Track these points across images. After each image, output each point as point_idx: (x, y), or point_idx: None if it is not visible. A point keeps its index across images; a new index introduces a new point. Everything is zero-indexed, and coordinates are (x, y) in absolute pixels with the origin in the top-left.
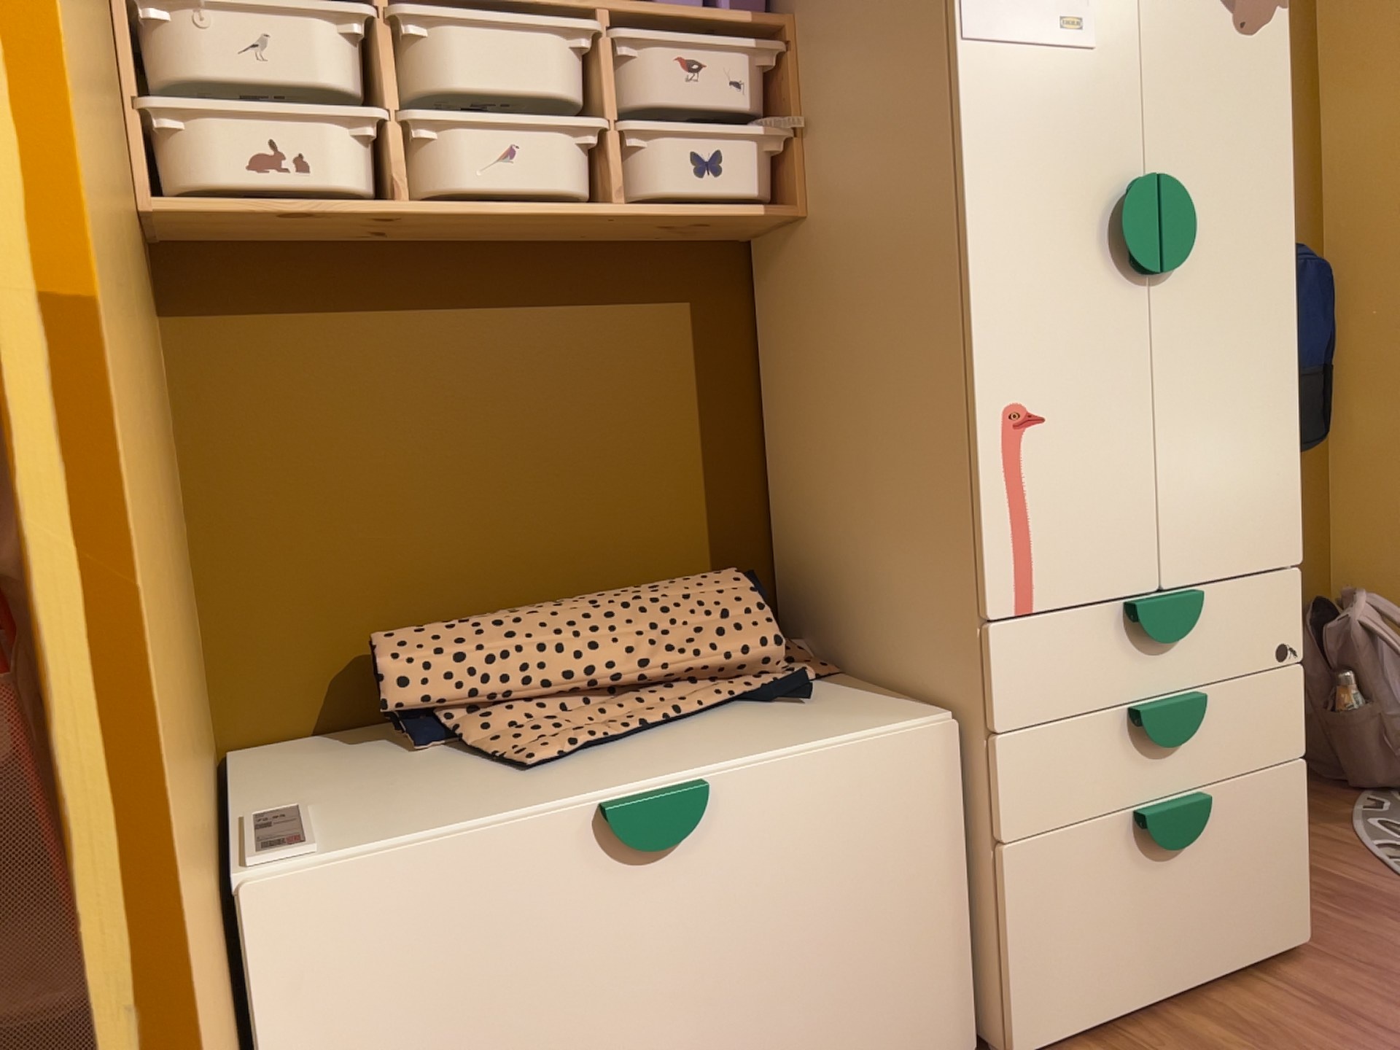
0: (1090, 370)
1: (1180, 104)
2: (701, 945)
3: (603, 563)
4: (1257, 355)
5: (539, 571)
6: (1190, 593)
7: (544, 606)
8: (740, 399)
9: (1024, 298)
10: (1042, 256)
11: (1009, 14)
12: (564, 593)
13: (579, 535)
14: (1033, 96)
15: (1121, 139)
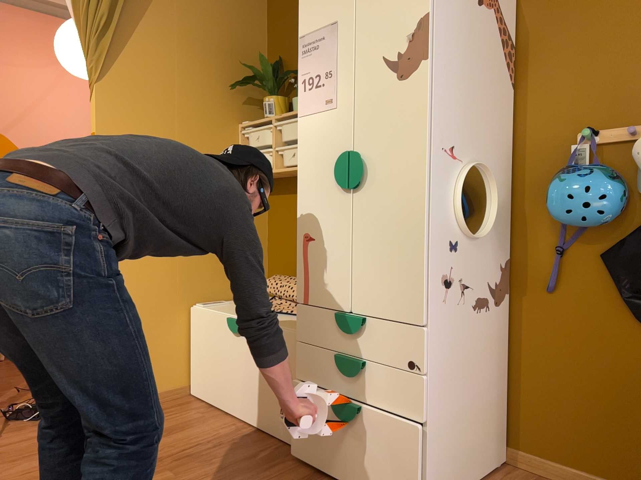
0: (329, 223)
1: (369, 118)
2: (243, 363)
3: None
4: (401, 223)
5: None
6: (356, 318)
7: None
8: None
9: (310, 197)
10: (316, 183)
11: (311, 104)
12: None
13: None
14: (317, 129)
15: (344, 137)
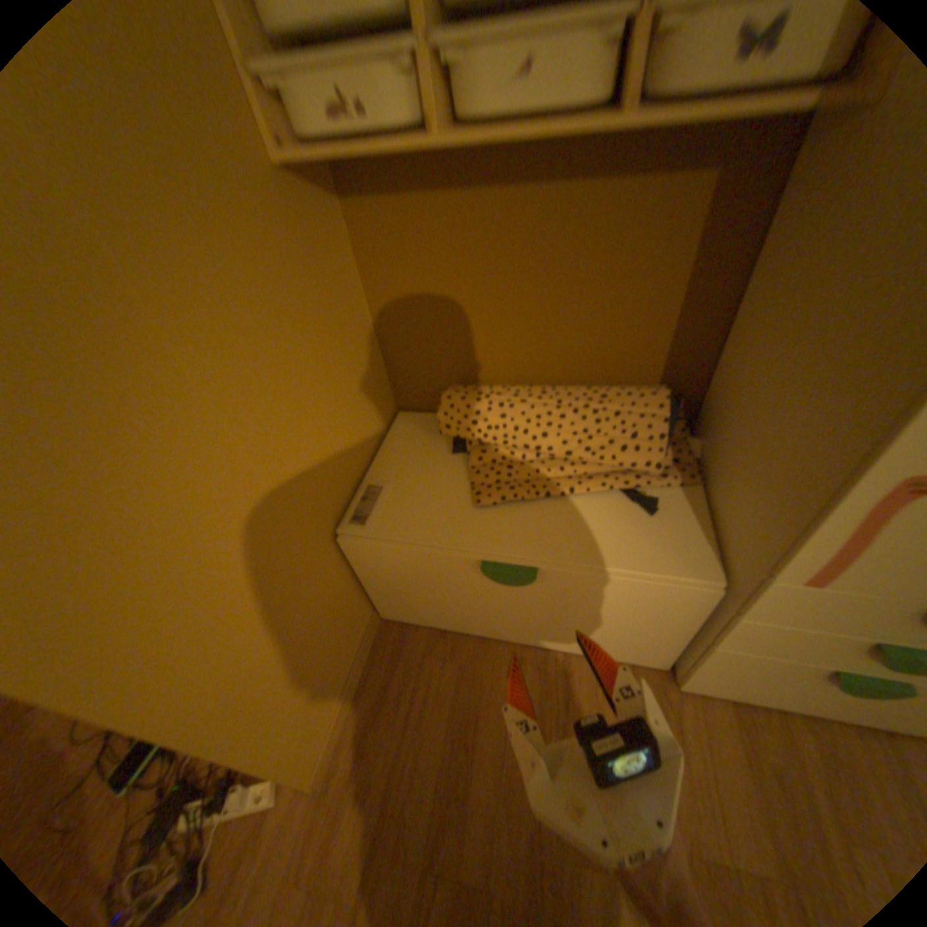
0: None
1: None
2: (528, 605)
3: (585, 363)
4: None
5: (545, 362)
6: None
7: (532, 394)
8: (731, 264)
9: None
10: None
11: None
12: (558, 375)
13: (572, 346)
14: None
15: None
